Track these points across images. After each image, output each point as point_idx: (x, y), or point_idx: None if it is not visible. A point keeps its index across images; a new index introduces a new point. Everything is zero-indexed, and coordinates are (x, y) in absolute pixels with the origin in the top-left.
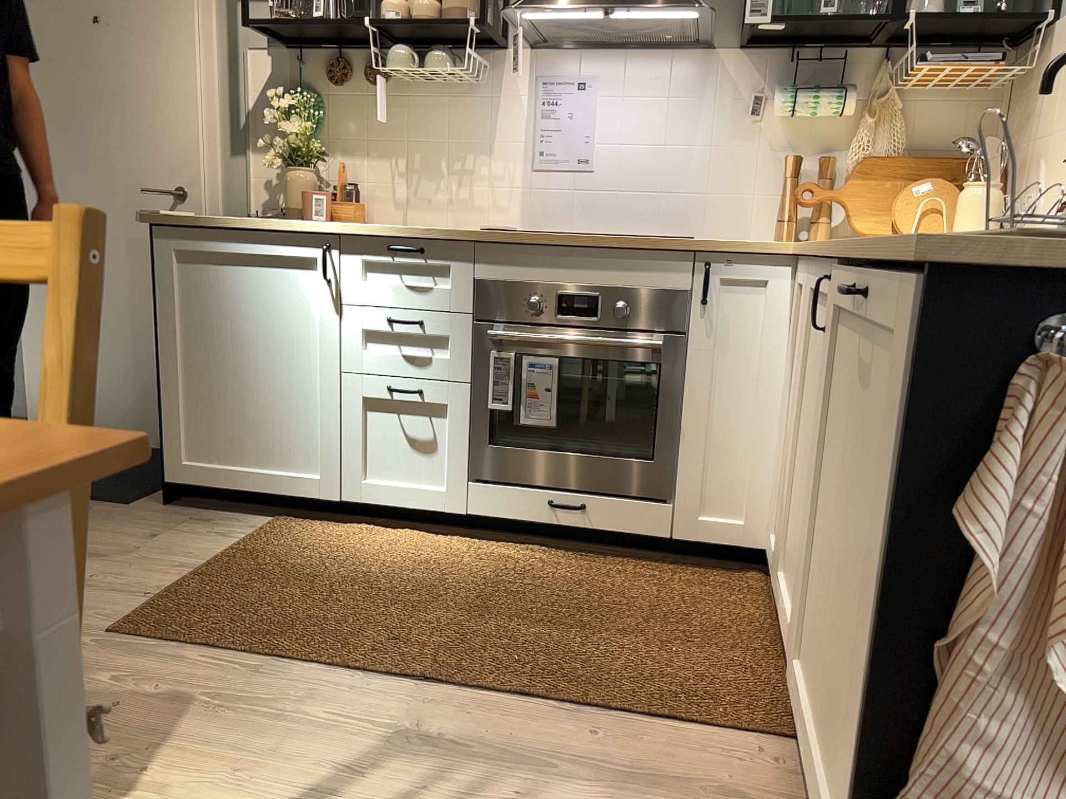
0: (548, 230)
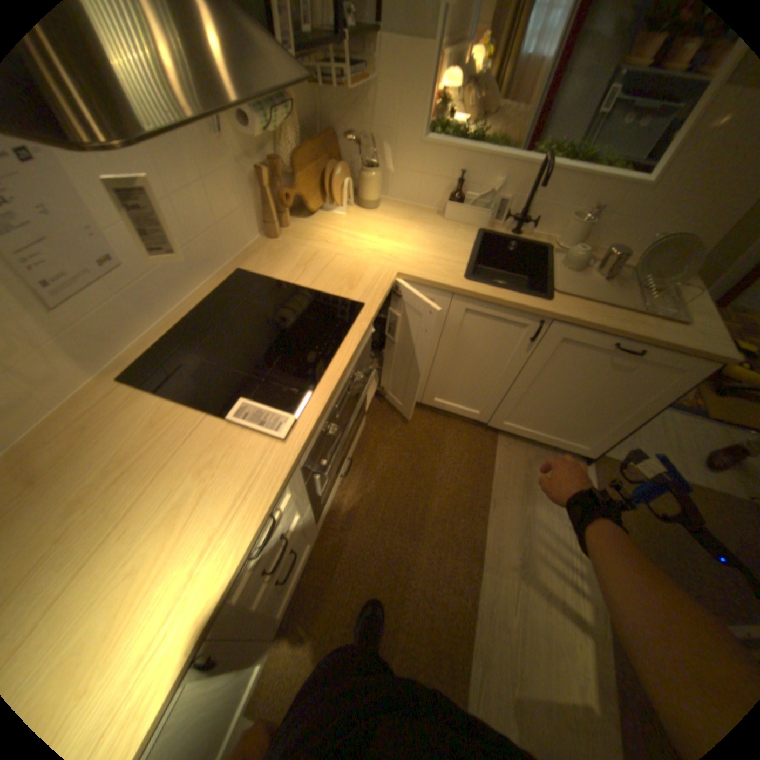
0: (116, 350)
